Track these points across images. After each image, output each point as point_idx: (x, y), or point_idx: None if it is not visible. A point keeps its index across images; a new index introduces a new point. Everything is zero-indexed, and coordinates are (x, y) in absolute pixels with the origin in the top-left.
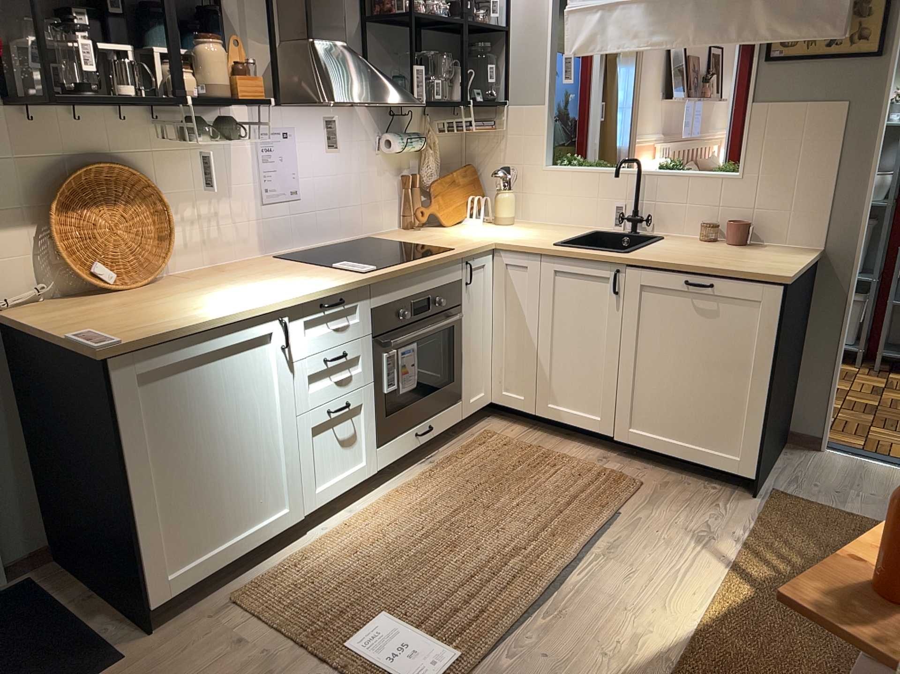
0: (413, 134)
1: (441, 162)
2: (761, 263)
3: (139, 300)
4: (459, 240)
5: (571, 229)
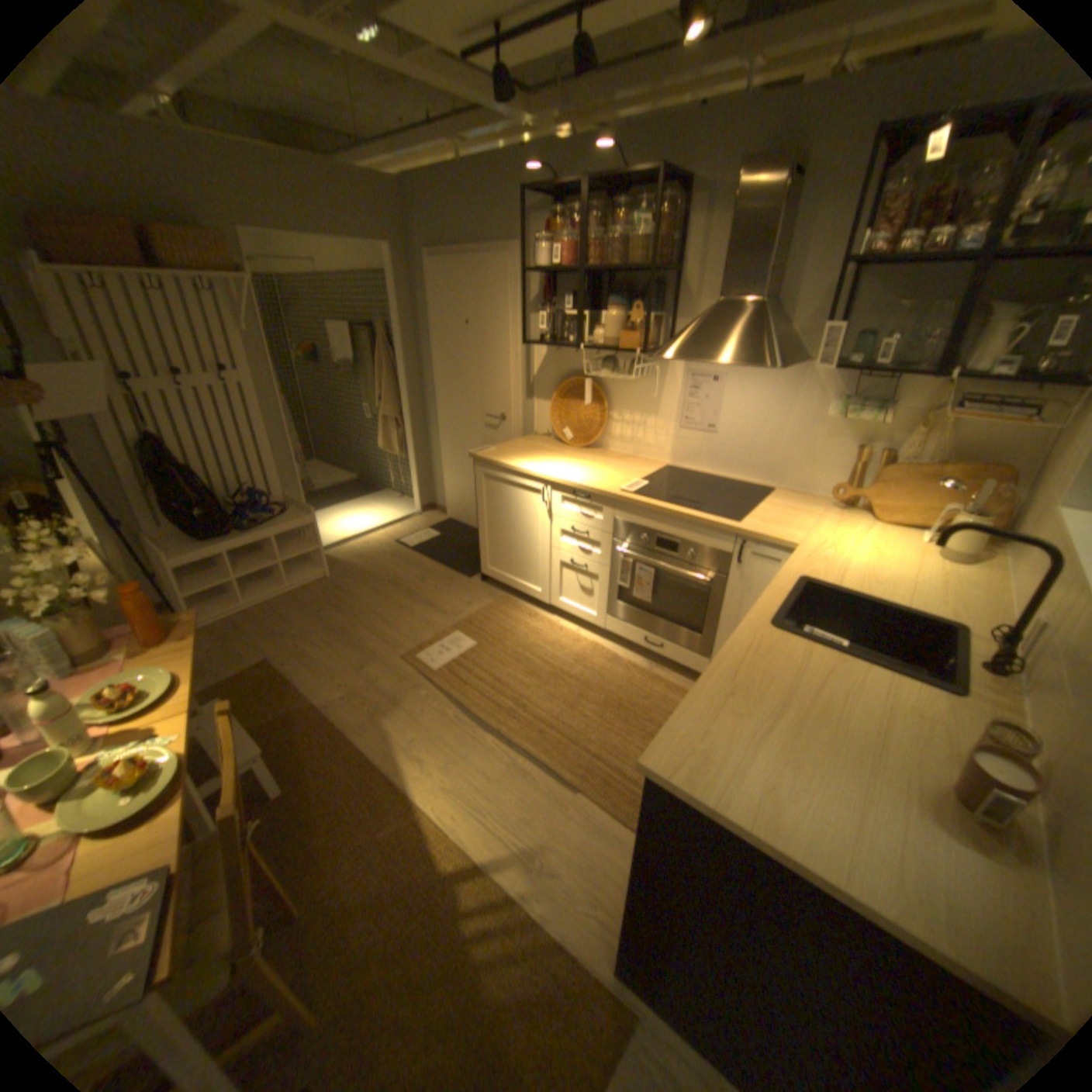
0: (875, 402)
1: (970, 451)
2: (752, 765)
3: (551, 451)
4: (794, 527)
5: (970, 610)
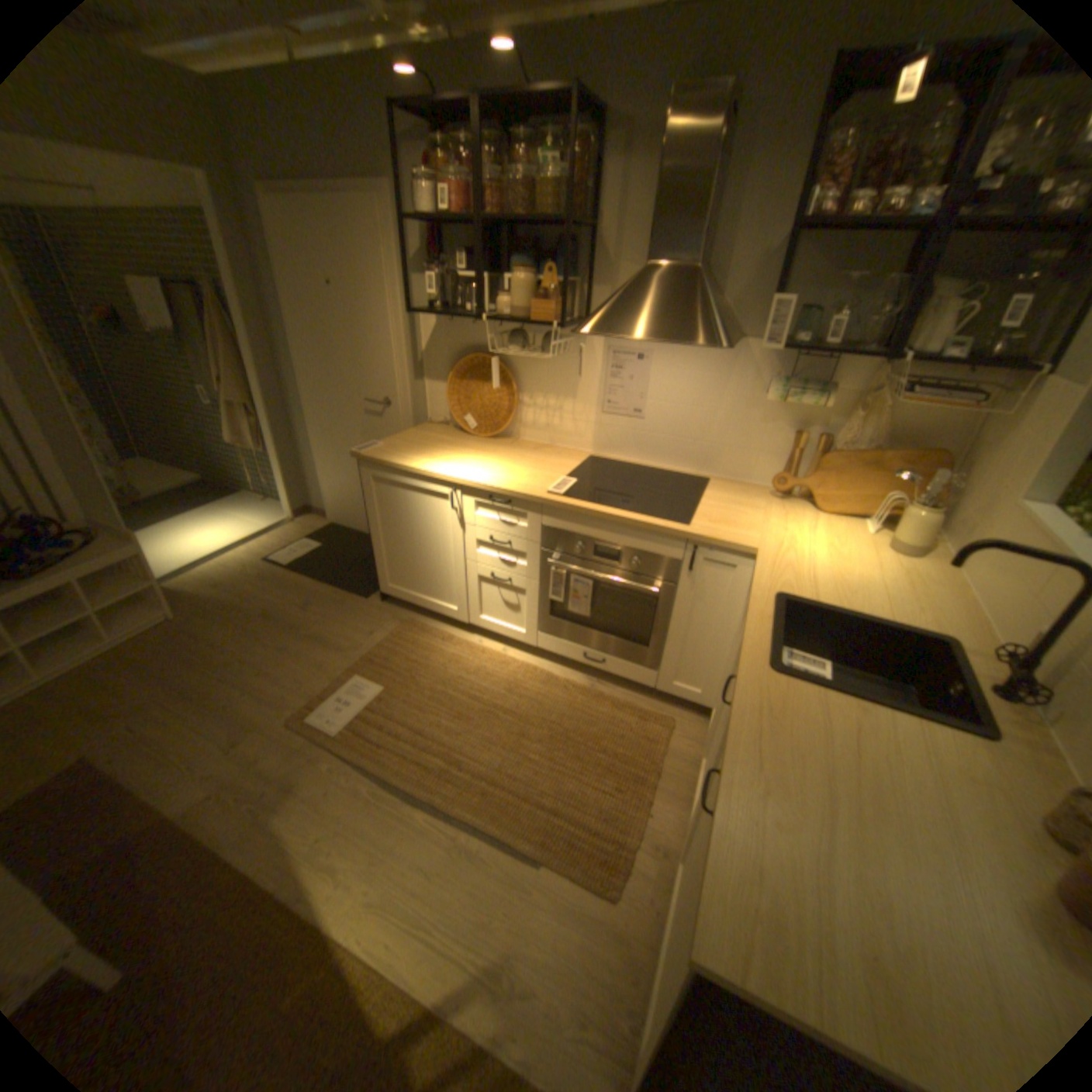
0: (816, 384)
1: (903, 434)
2: (833, 916)
3: (453, 443)
4: (745, 526)
5: (946, 615)
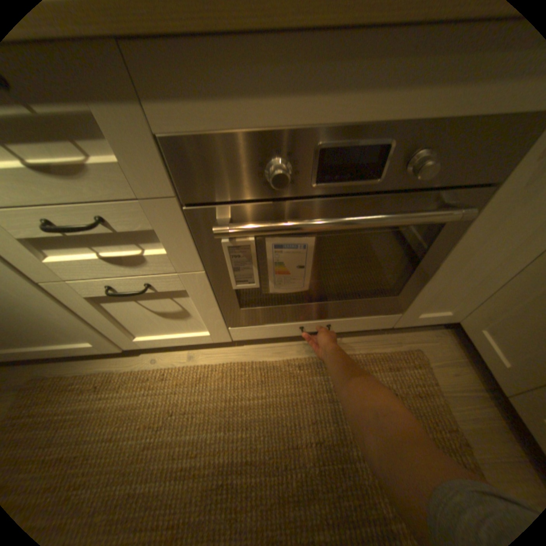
0: None
1: None
2: None
3: None
4: None
5: None
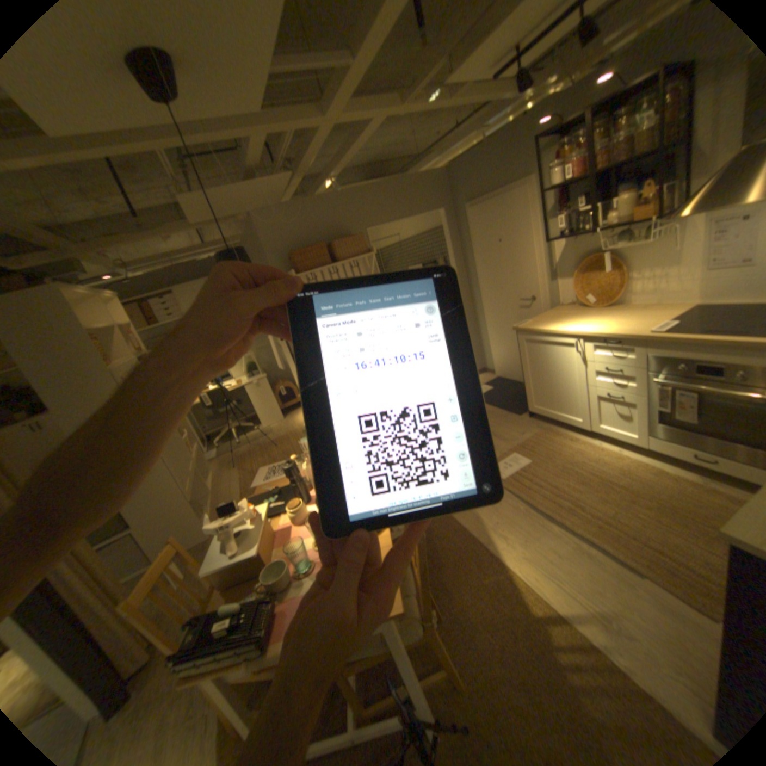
0: None
1: None
2: None
3: (577, 313)
4: None
5: None
